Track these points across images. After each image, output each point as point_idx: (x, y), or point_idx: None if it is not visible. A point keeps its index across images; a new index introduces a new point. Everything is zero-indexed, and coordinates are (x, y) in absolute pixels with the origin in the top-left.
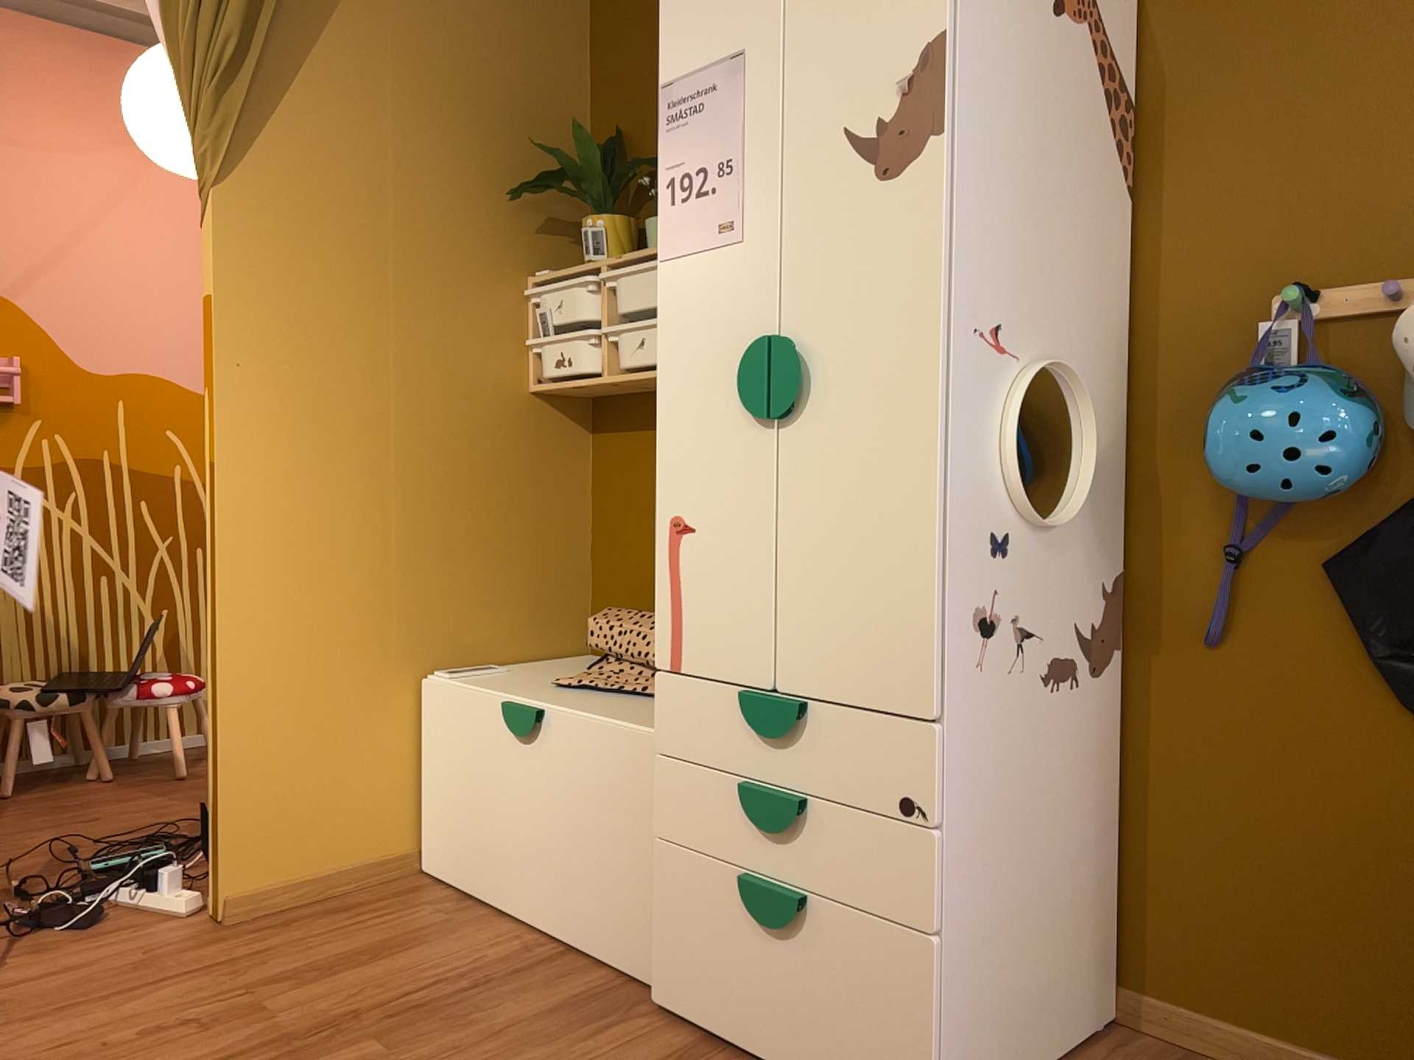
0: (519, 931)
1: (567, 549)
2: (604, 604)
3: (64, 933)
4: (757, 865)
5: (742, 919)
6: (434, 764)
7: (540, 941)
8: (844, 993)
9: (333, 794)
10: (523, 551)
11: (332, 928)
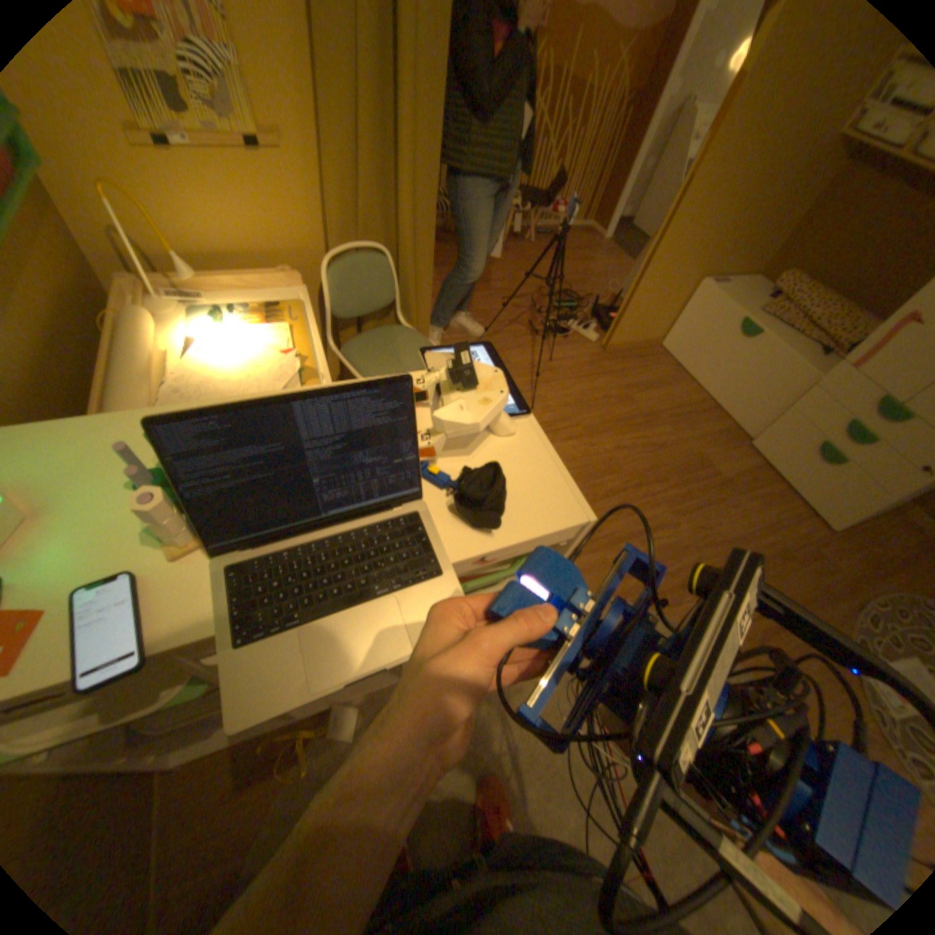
0: (702, 390)
1: (789, 224)
2: (787, 256)
3: (562, 339)
4: (836, 439)
5: (814, 447)
6: (691, 315)
7: (710, 397)
8: (841, 486)
9: (653, 317)
10: (773, 224)
11: (642, 366)
